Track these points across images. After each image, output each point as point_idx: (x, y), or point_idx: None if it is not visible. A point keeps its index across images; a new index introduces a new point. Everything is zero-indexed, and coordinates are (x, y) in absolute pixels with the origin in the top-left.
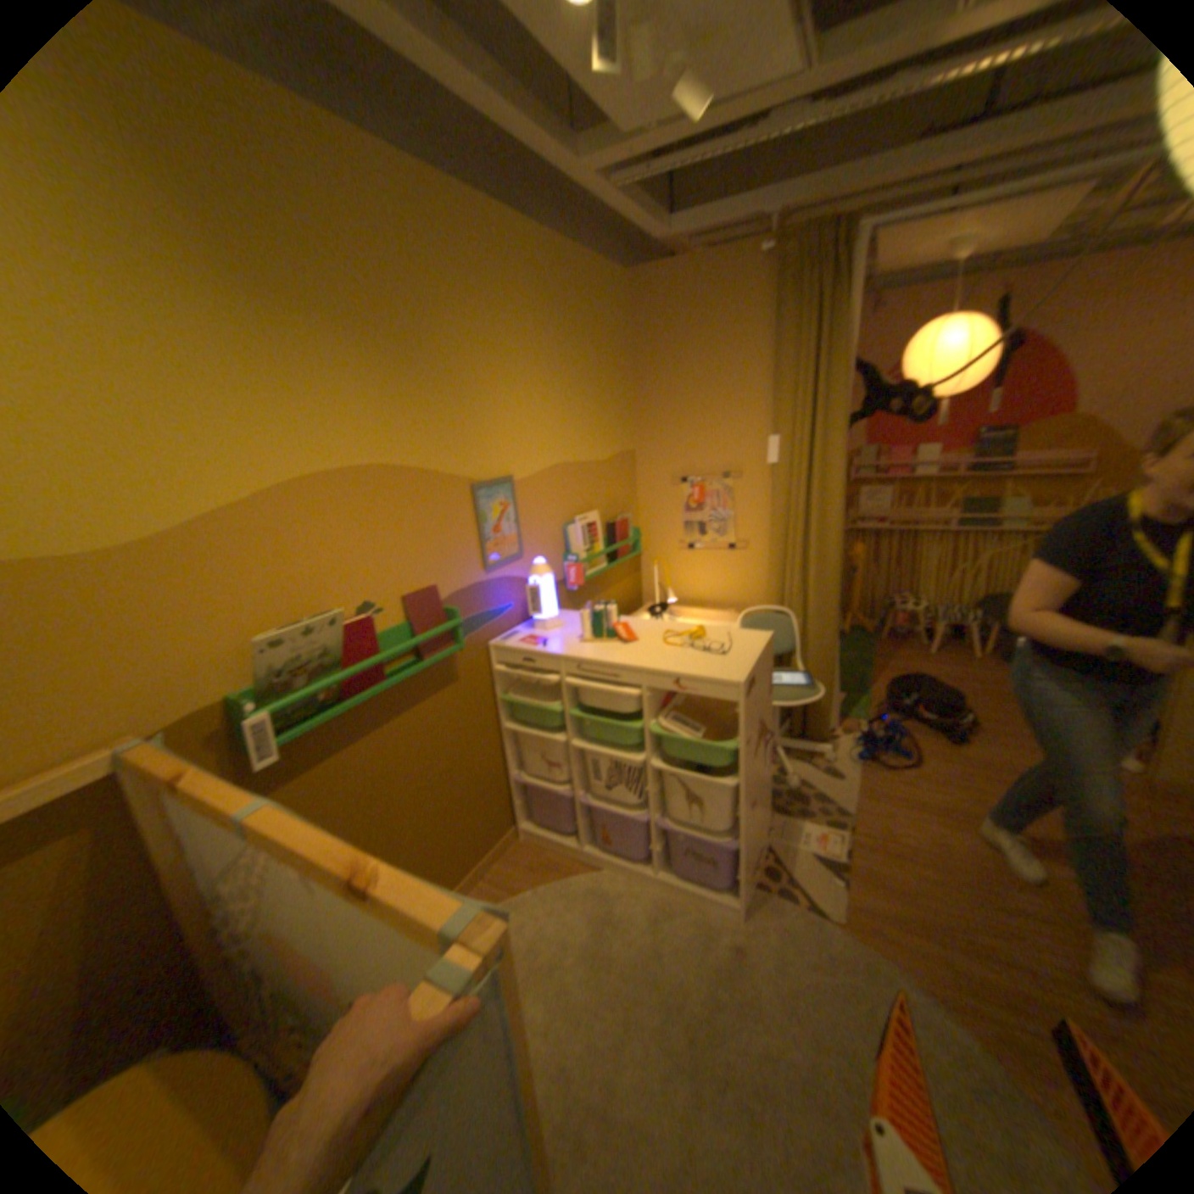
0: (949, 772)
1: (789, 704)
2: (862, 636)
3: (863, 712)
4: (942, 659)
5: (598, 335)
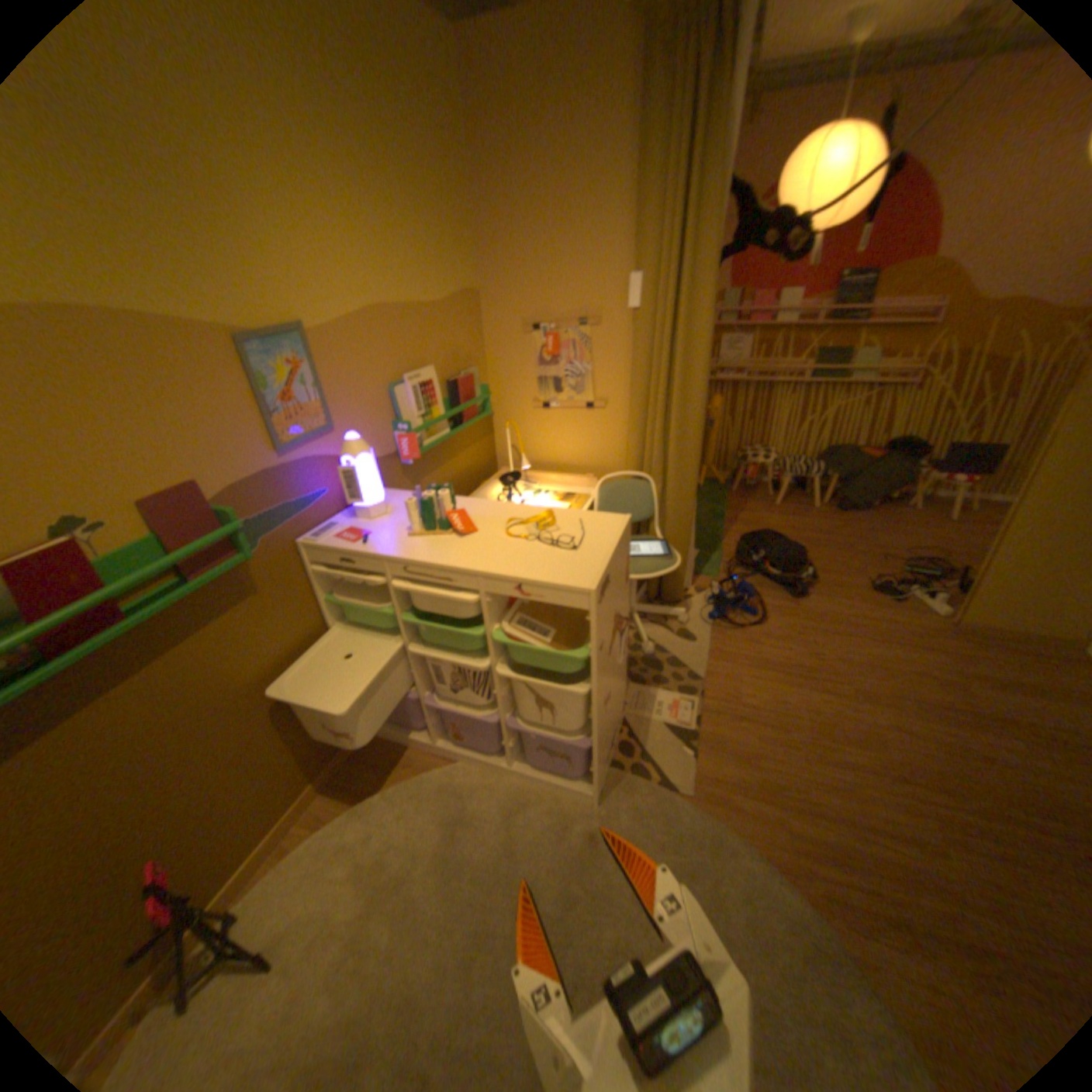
0: (789, 626)
1: (647, 576)
2: (715, 488)
3: (714, 568)
4: (786, 509)
5: (417, 119)
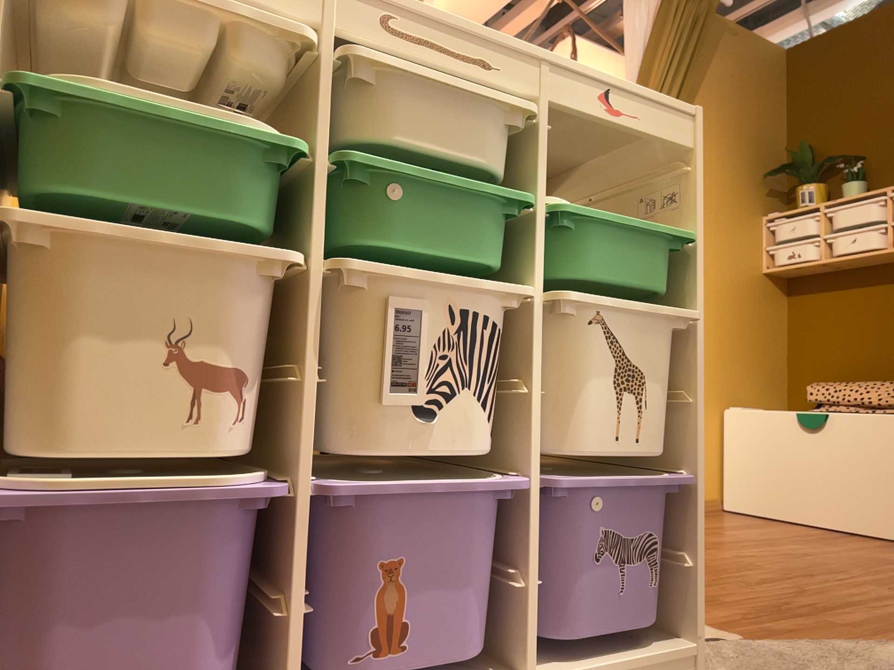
0: None
1: None
2: None
3: None
4: None
5: None
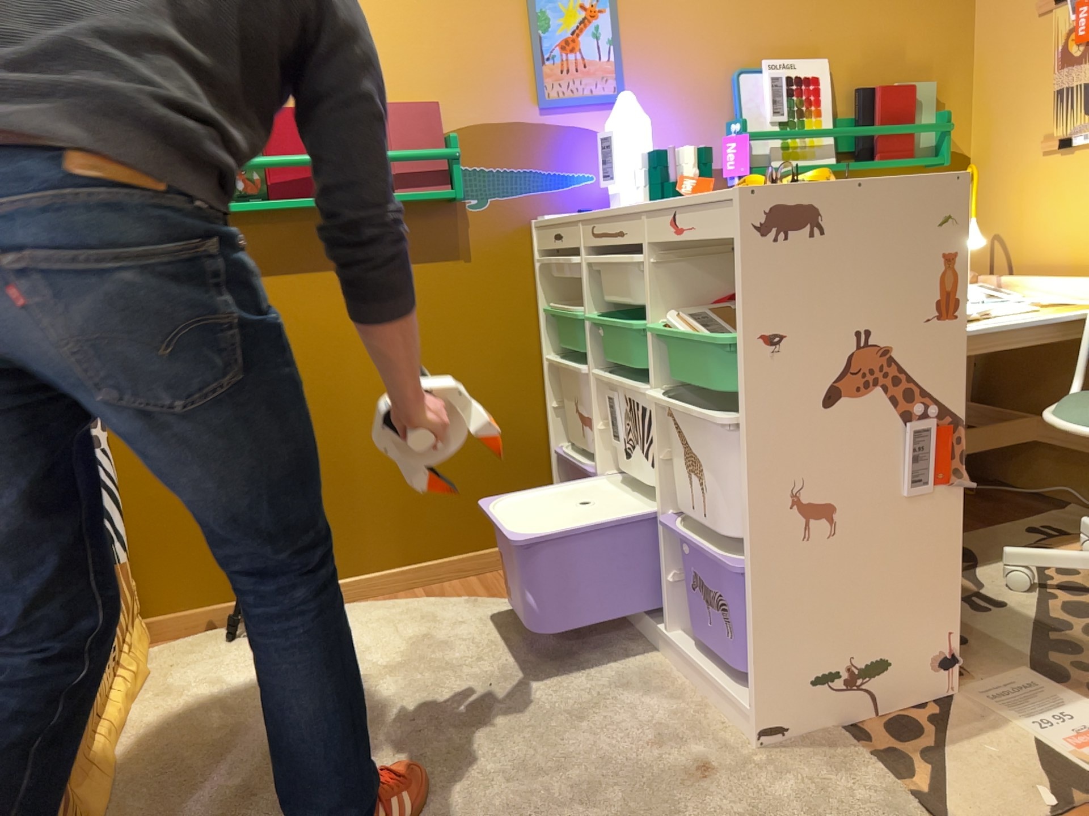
0: None
1: None
2: None
3: None
4: None
5: None
